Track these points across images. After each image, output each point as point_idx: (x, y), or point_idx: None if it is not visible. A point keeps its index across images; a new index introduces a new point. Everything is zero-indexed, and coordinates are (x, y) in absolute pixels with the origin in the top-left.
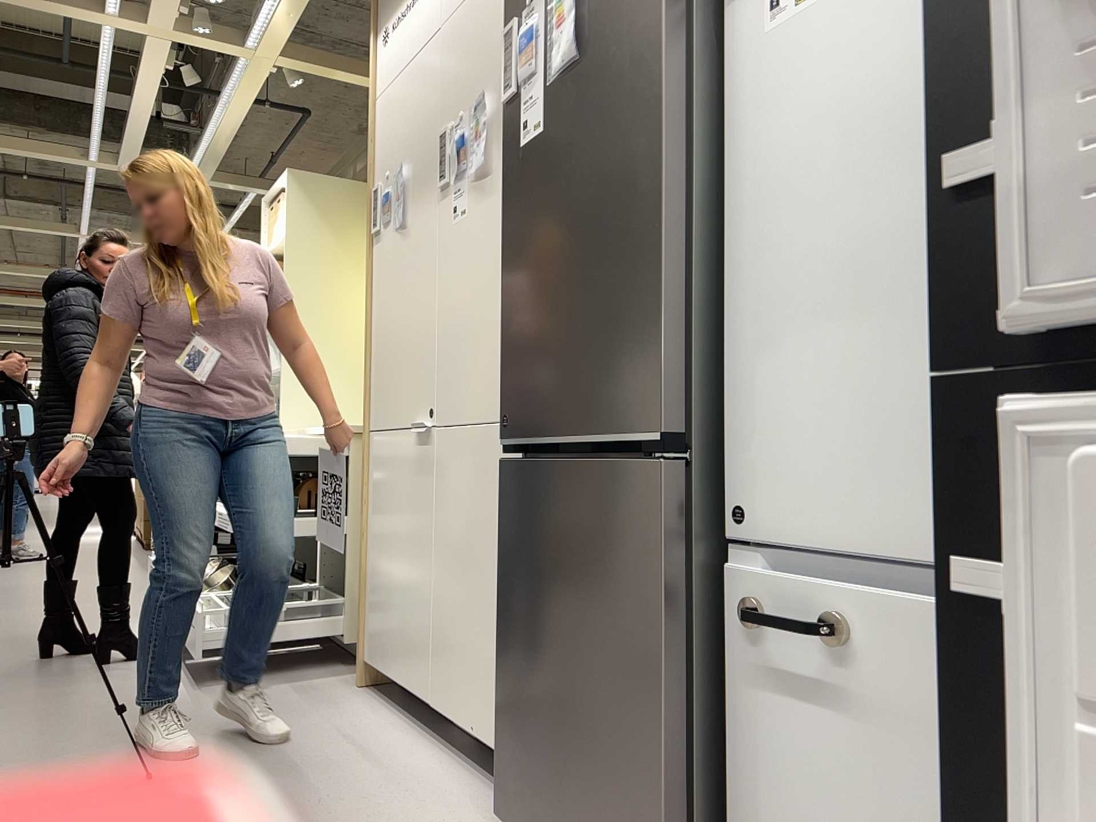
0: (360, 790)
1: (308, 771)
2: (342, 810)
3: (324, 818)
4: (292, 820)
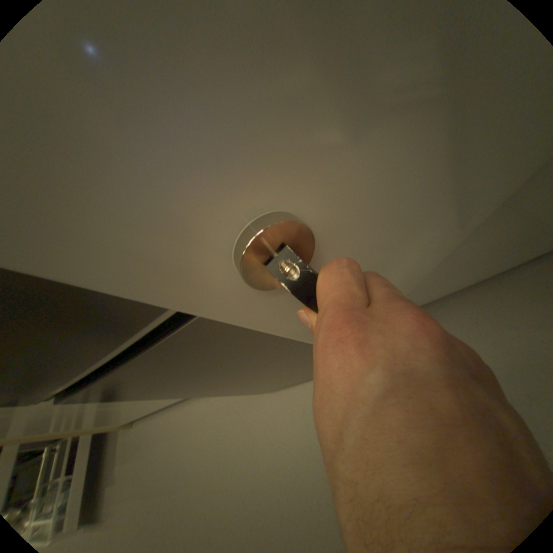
0: (215, 449)
1: (193, 474)
2: (229, 463)
3: (233, 474)
4: (231, 493)
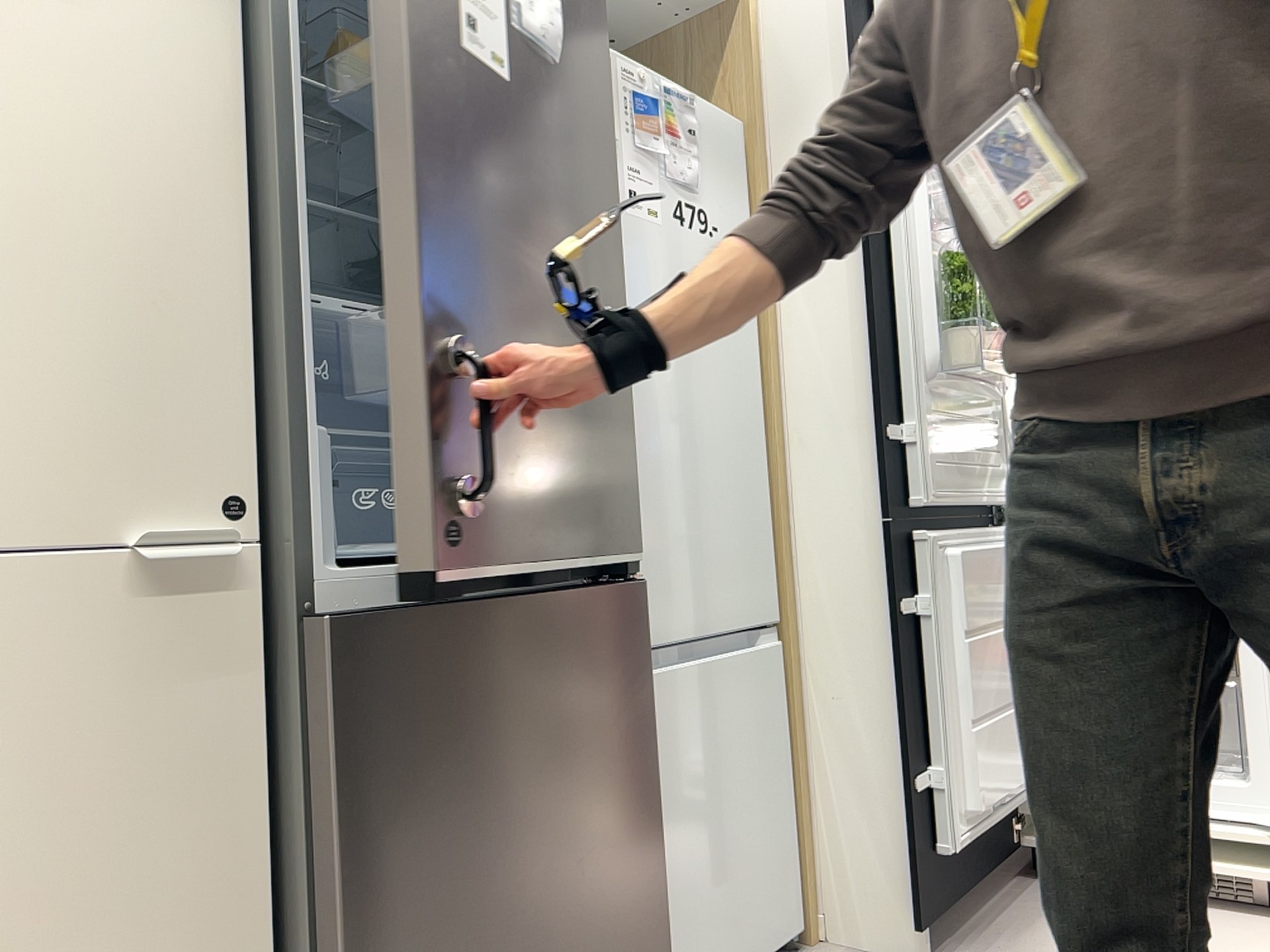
0: None
1: None
2: None
3: None
4: None
